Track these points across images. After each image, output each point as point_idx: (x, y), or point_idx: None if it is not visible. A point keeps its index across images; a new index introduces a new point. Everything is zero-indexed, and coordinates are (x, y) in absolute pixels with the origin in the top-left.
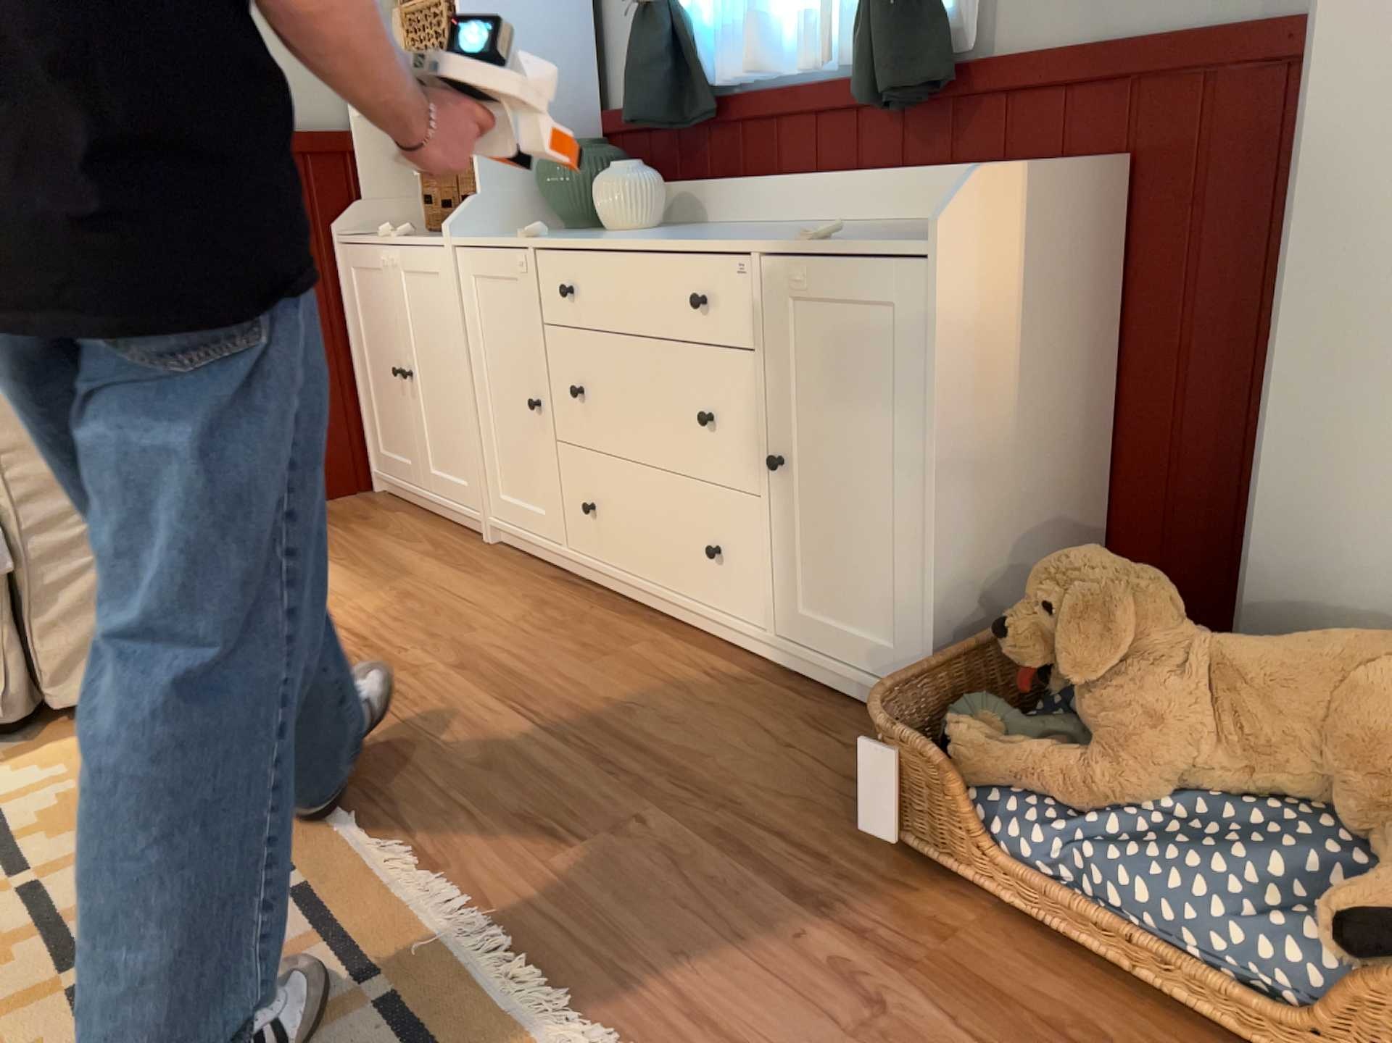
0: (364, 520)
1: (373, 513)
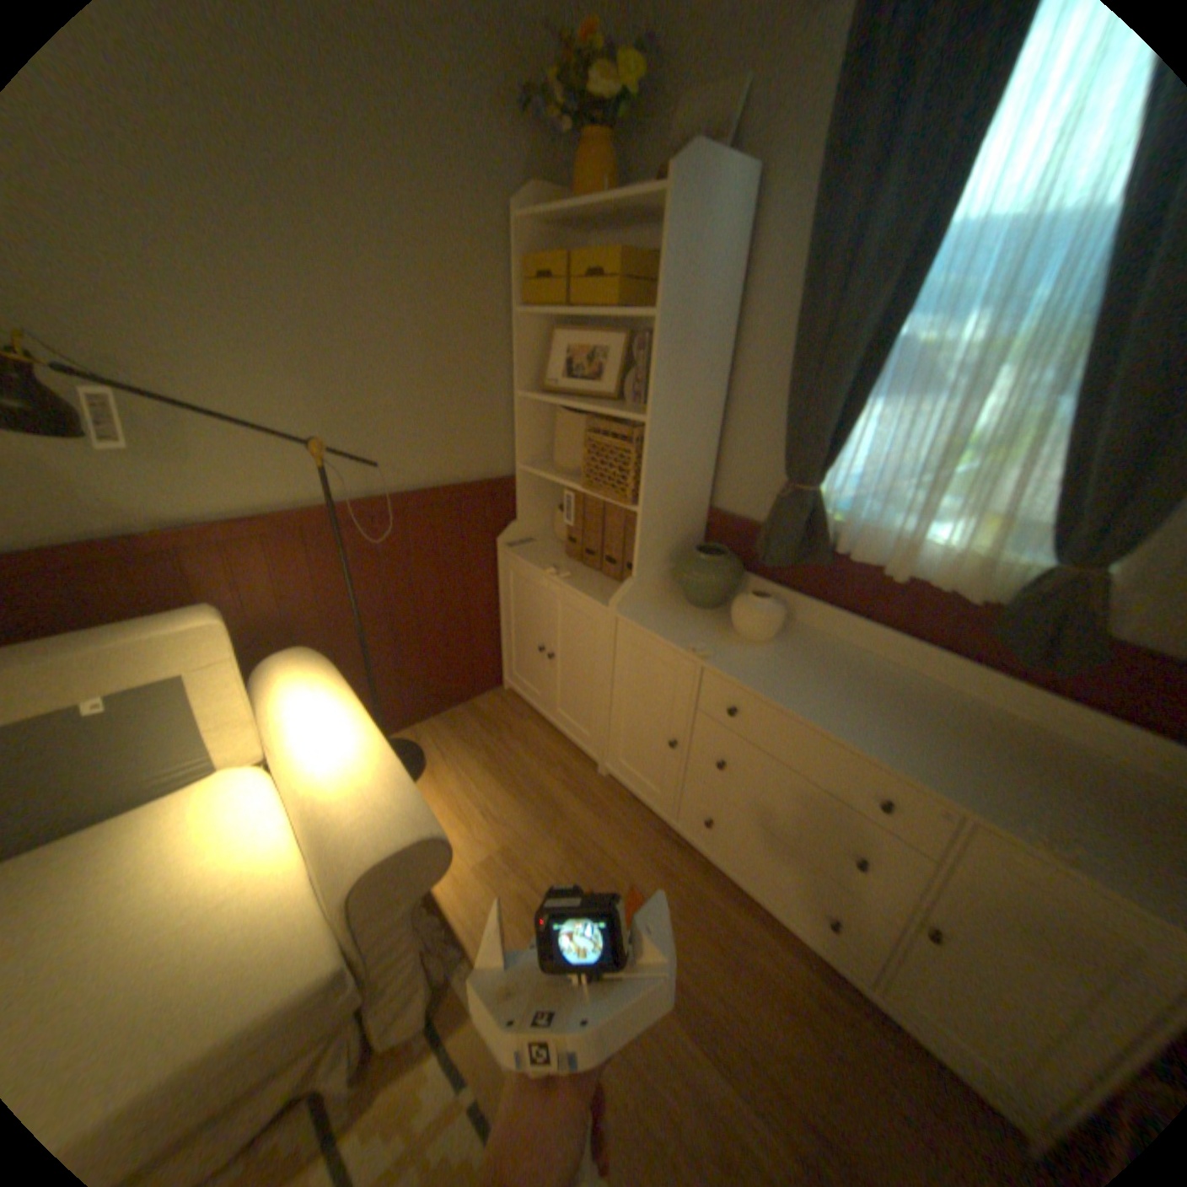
0: (509, 728)
1: (511, 717)
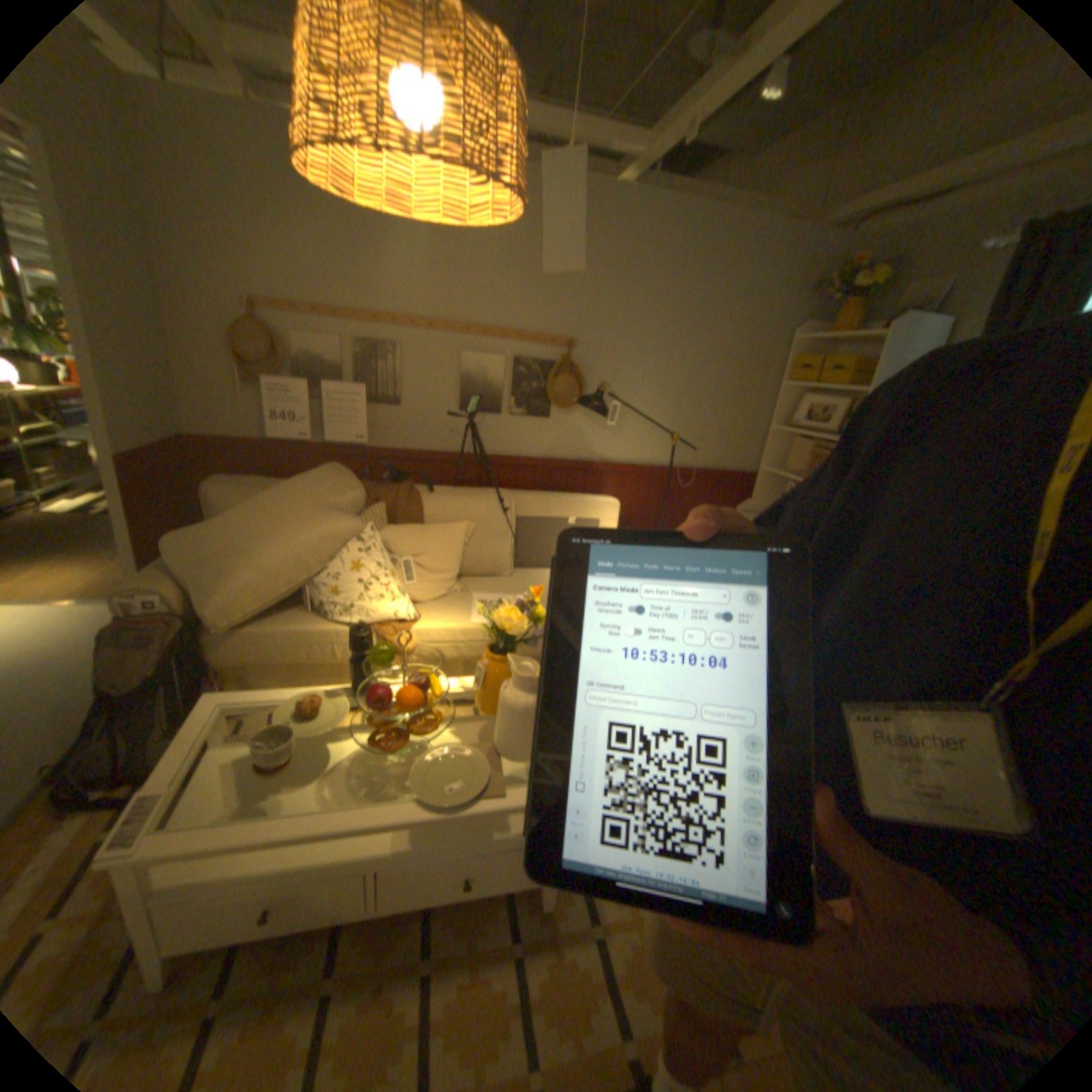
0: None
1: None
